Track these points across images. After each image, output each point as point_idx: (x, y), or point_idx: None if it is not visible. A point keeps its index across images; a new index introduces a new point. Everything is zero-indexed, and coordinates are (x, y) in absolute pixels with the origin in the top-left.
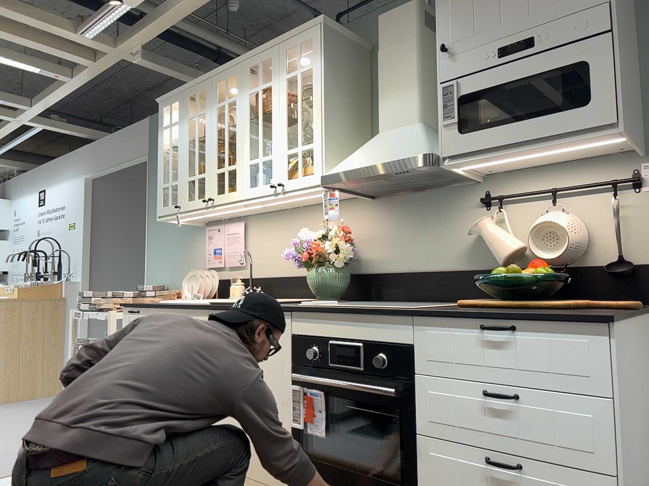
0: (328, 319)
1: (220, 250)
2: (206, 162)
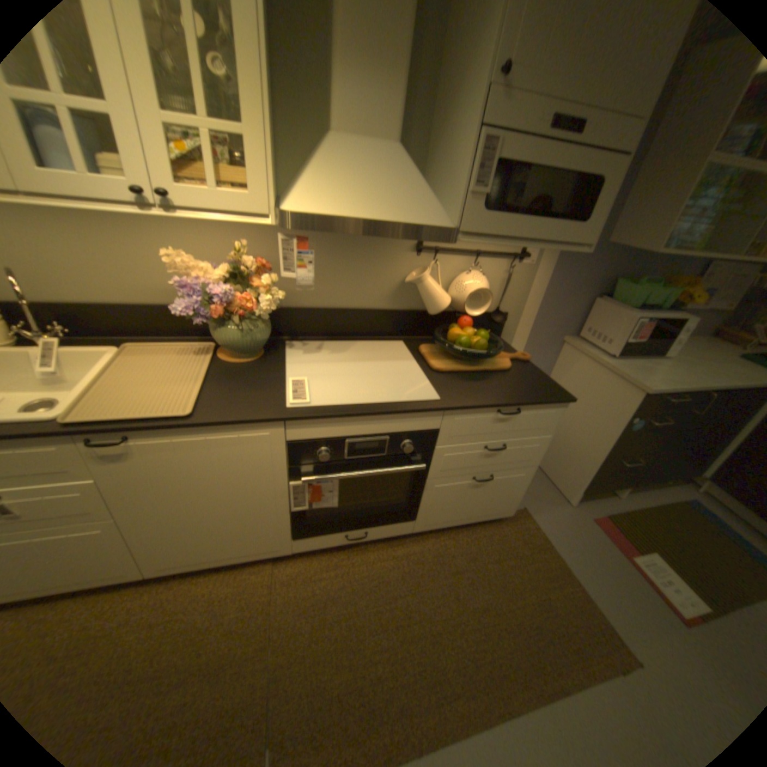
0: (347, 421)
1: None
2: None
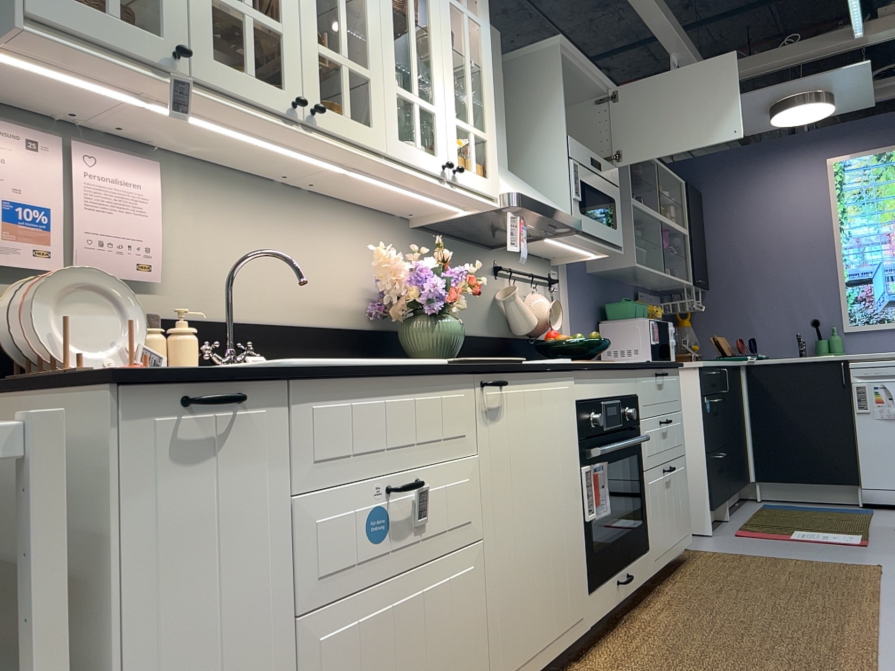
0: (600, 376)
1: (47, 216)
2: (286, 0)
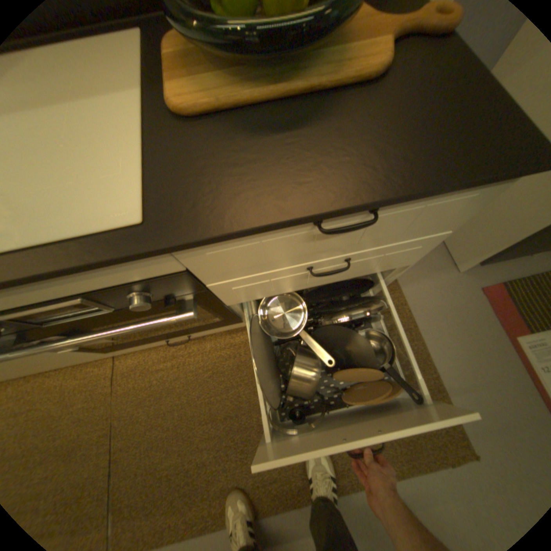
0: None
1: None
2: None
